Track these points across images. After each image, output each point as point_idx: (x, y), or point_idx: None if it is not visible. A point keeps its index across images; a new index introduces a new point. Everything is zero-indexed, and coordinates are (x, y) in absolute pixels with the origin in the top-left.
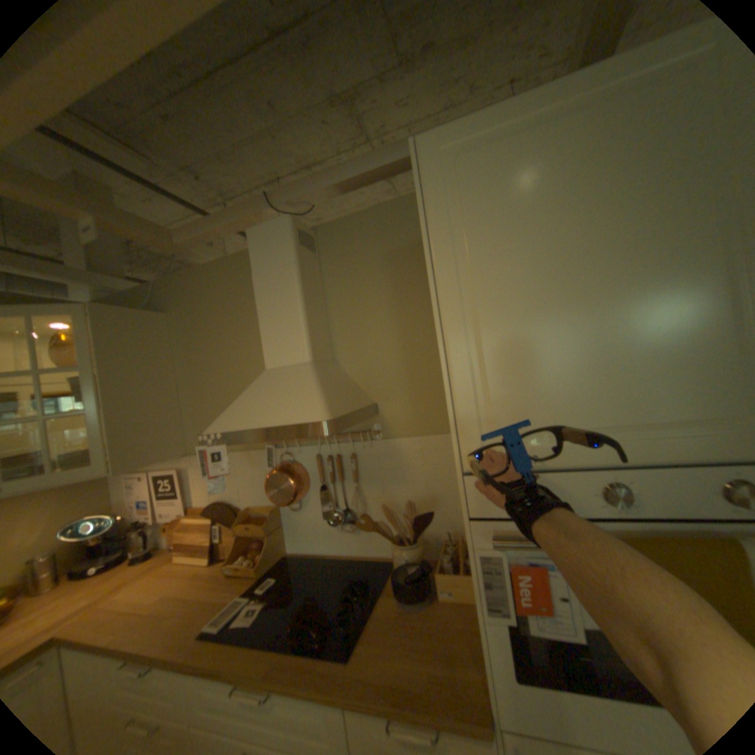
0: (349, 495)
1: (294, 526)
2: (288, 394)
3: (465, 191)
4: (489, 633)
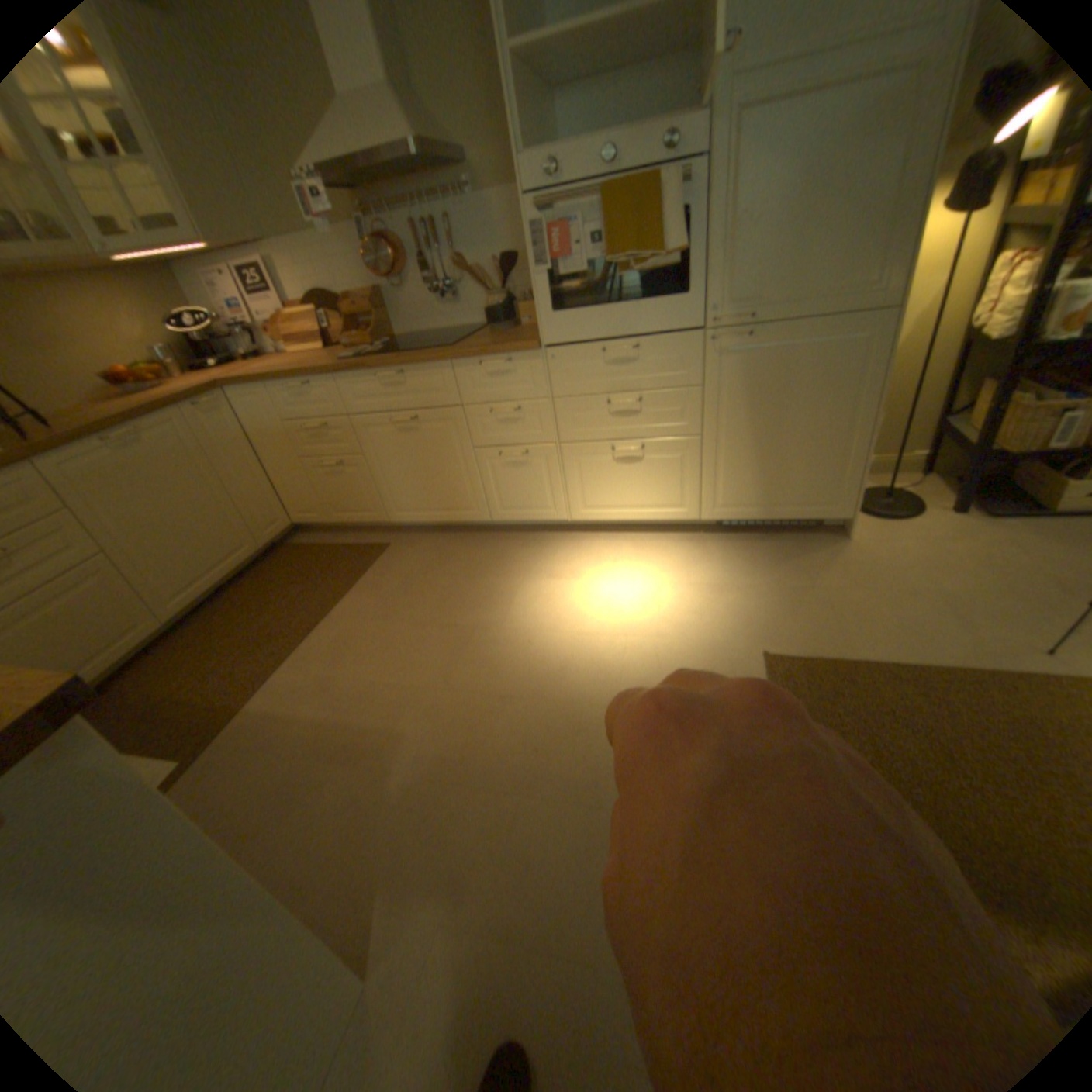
0: (446, 262)
1: (398, 305)
2: (369, 117)
3: None
4: (536, 280)
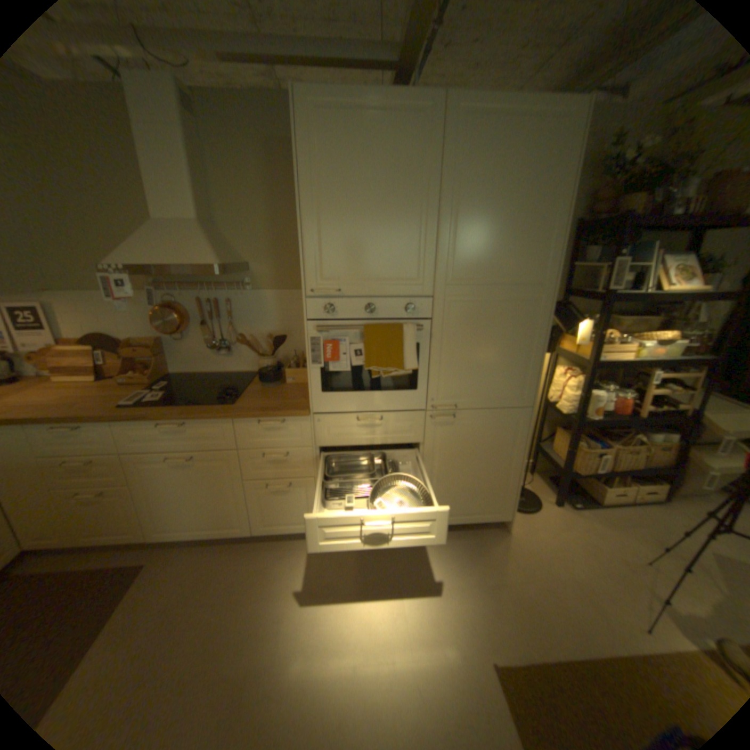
0: (225, 330)
1: (177, 353)
2: (181, 243)
3: (320, 135)
4: (311, 373)
